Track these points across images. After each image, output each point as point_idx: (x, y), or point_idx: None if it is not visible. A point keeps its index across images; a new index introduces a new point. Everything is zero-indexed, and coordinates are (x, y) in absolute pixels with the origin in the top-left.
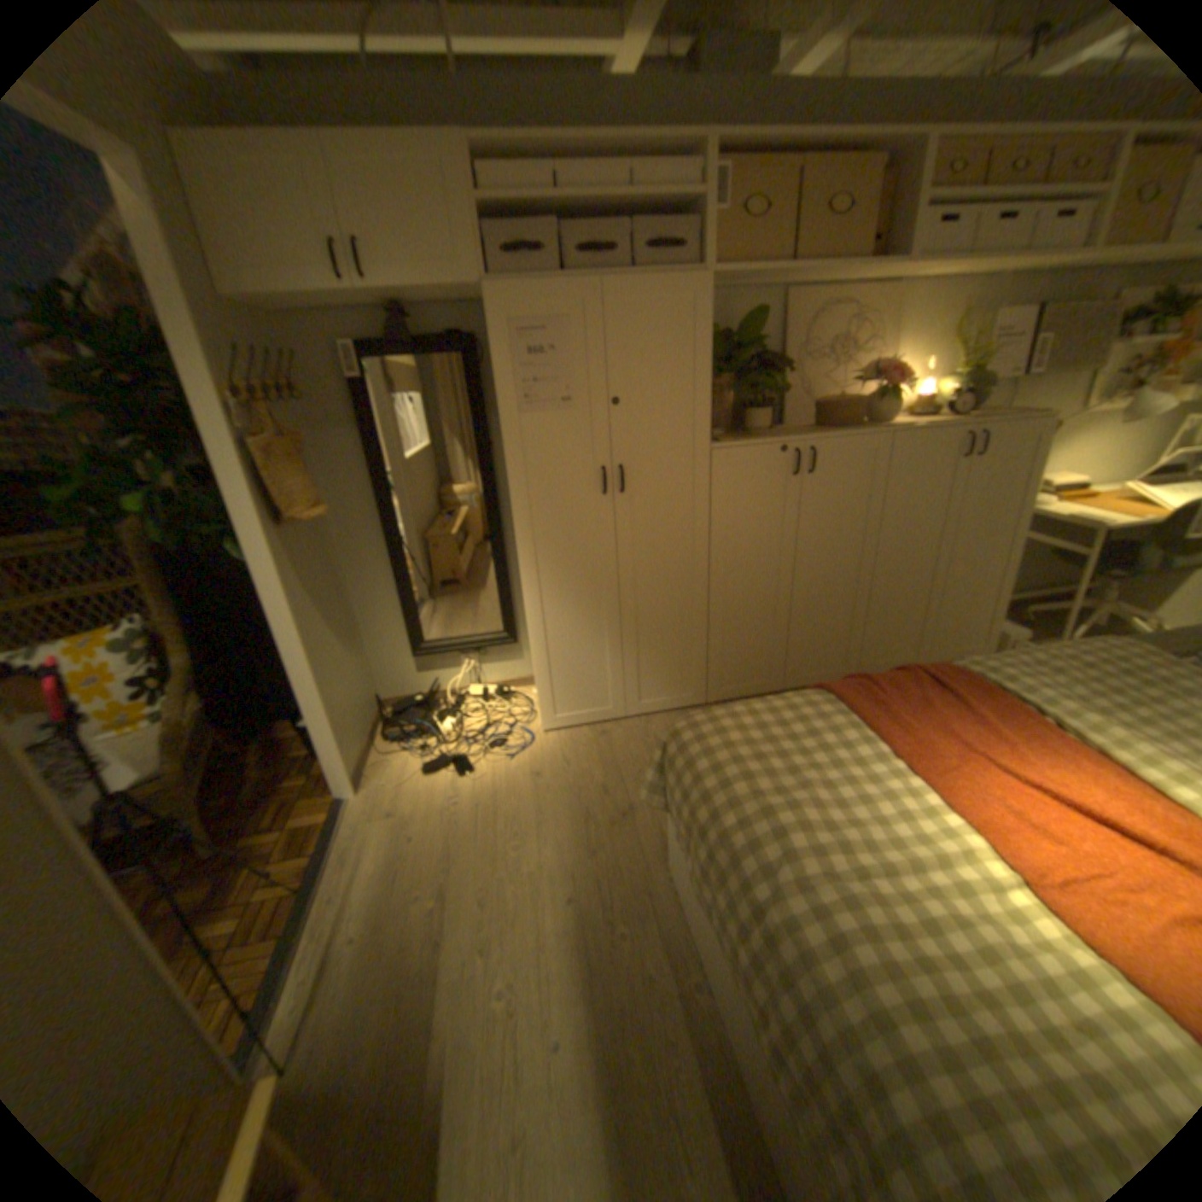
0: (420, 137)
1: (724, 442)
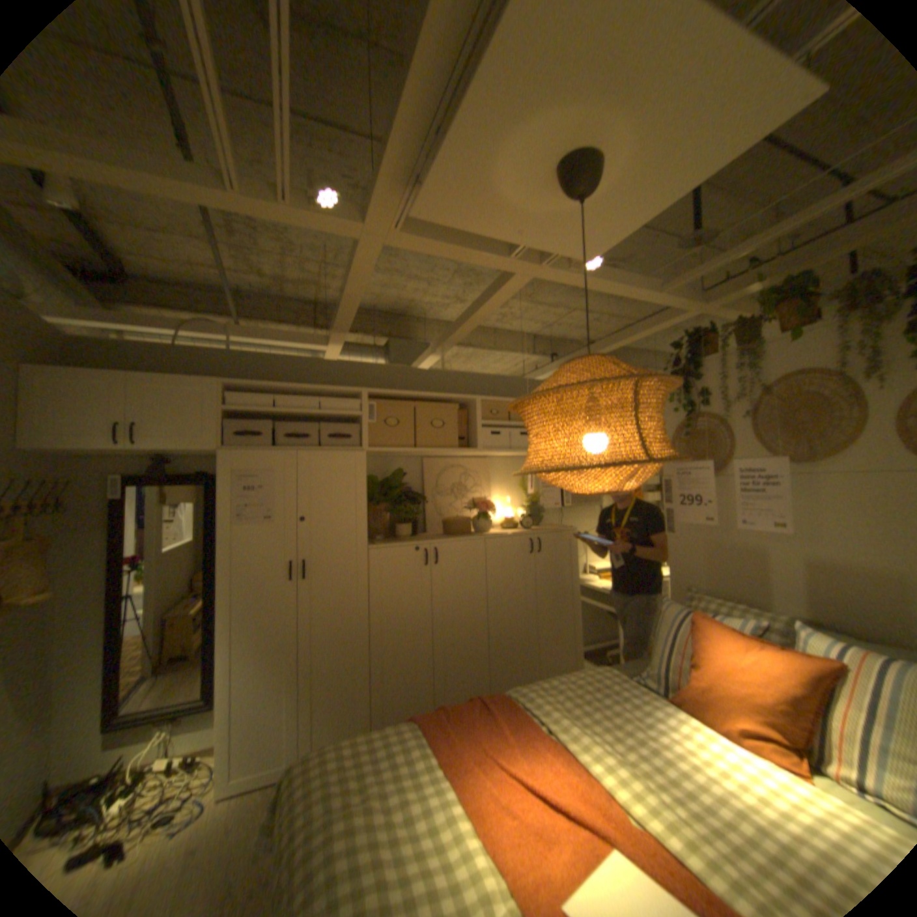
0: (192, 380)
1: (377, 545)
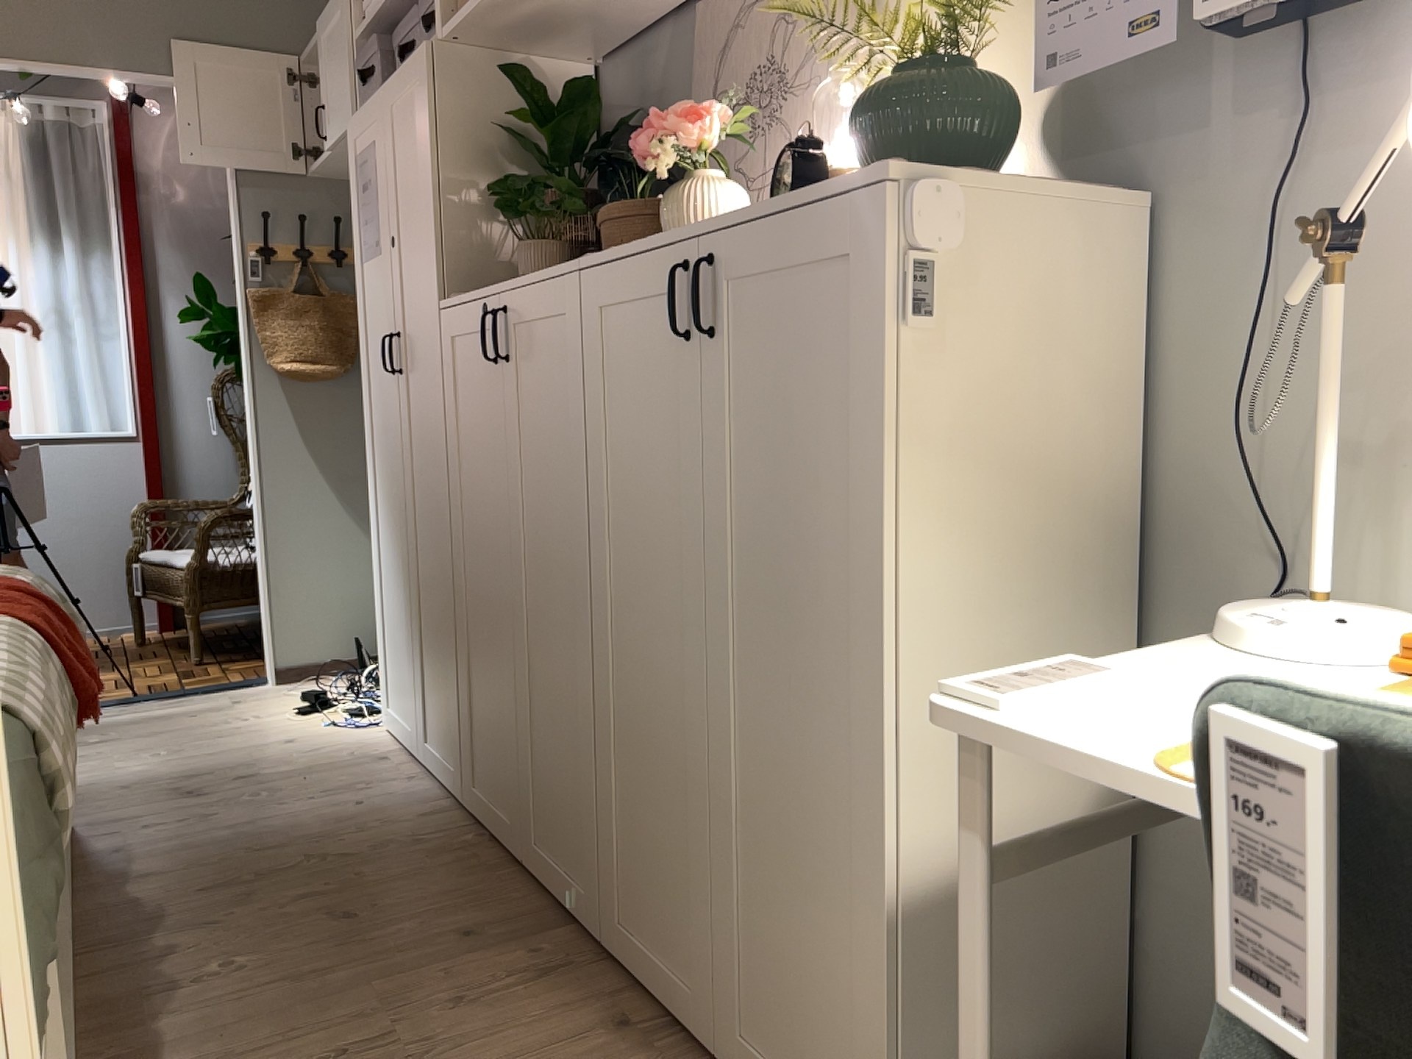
0: None
1: (449, 297)
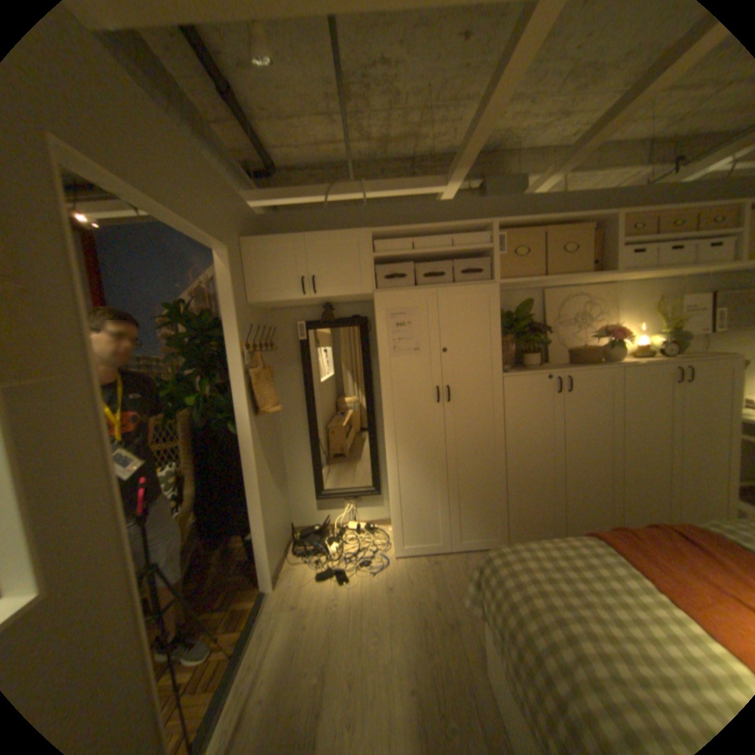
0: (350, 233)
1: (511, 373)
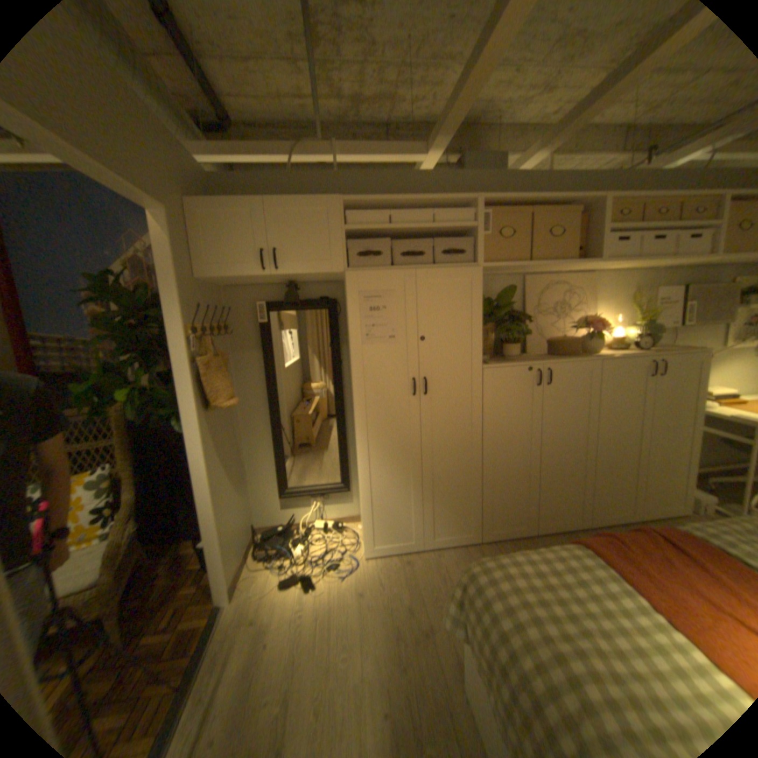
0: (318, 199)
1: (491, 364)
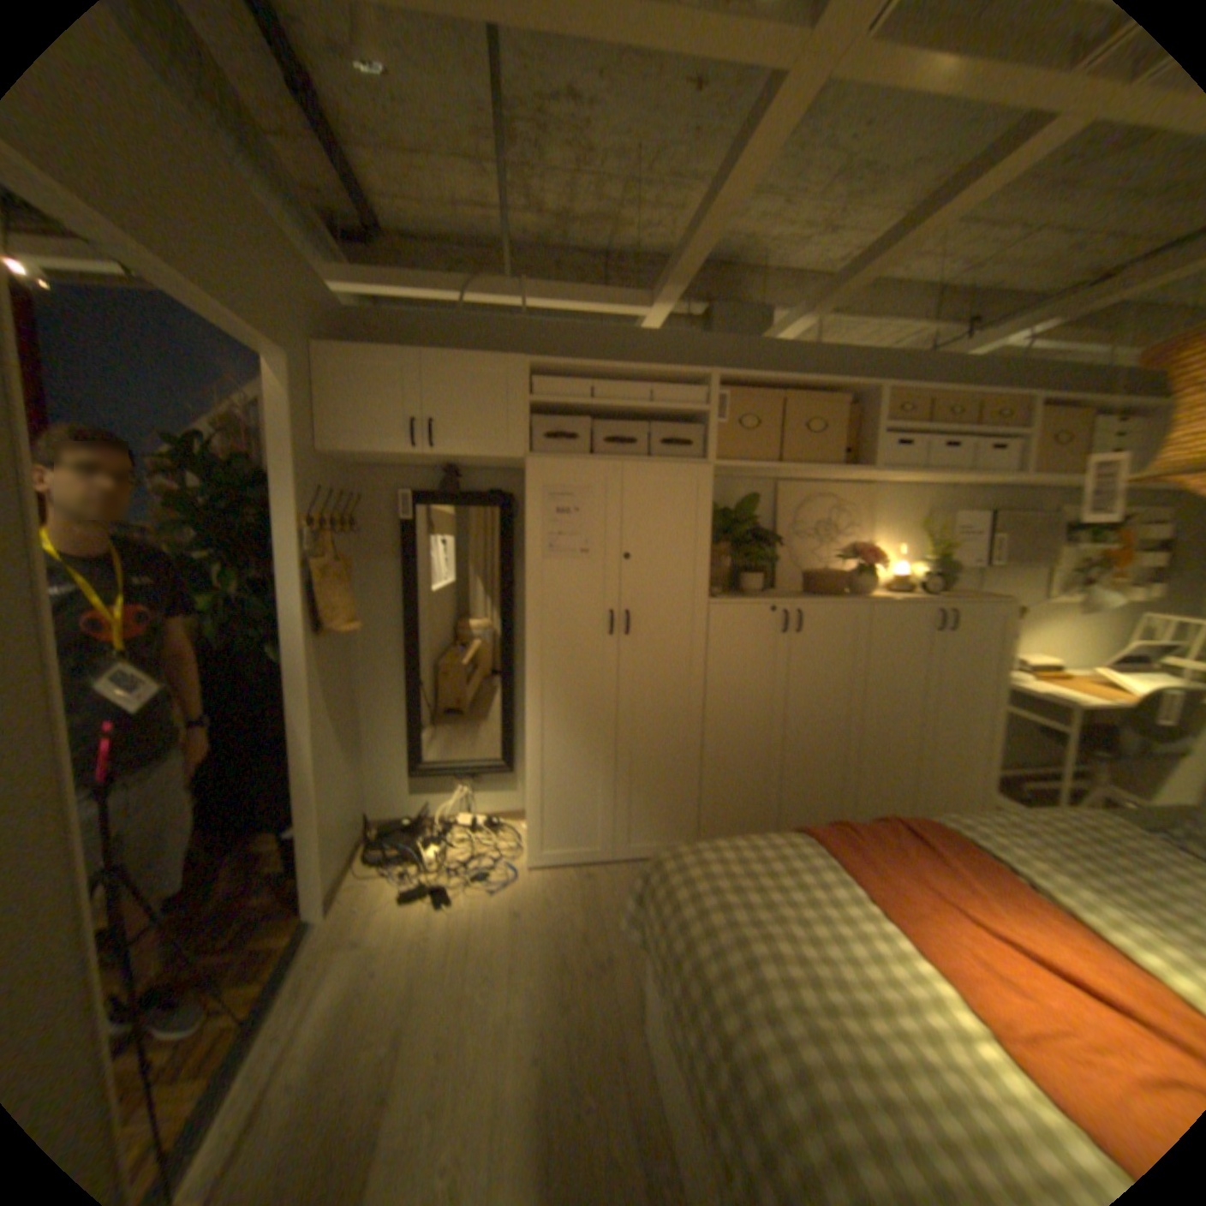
0: (495, 359)
1: (720, 599)
